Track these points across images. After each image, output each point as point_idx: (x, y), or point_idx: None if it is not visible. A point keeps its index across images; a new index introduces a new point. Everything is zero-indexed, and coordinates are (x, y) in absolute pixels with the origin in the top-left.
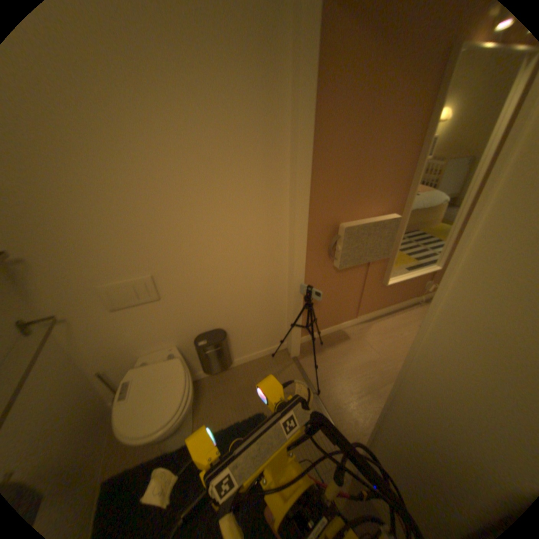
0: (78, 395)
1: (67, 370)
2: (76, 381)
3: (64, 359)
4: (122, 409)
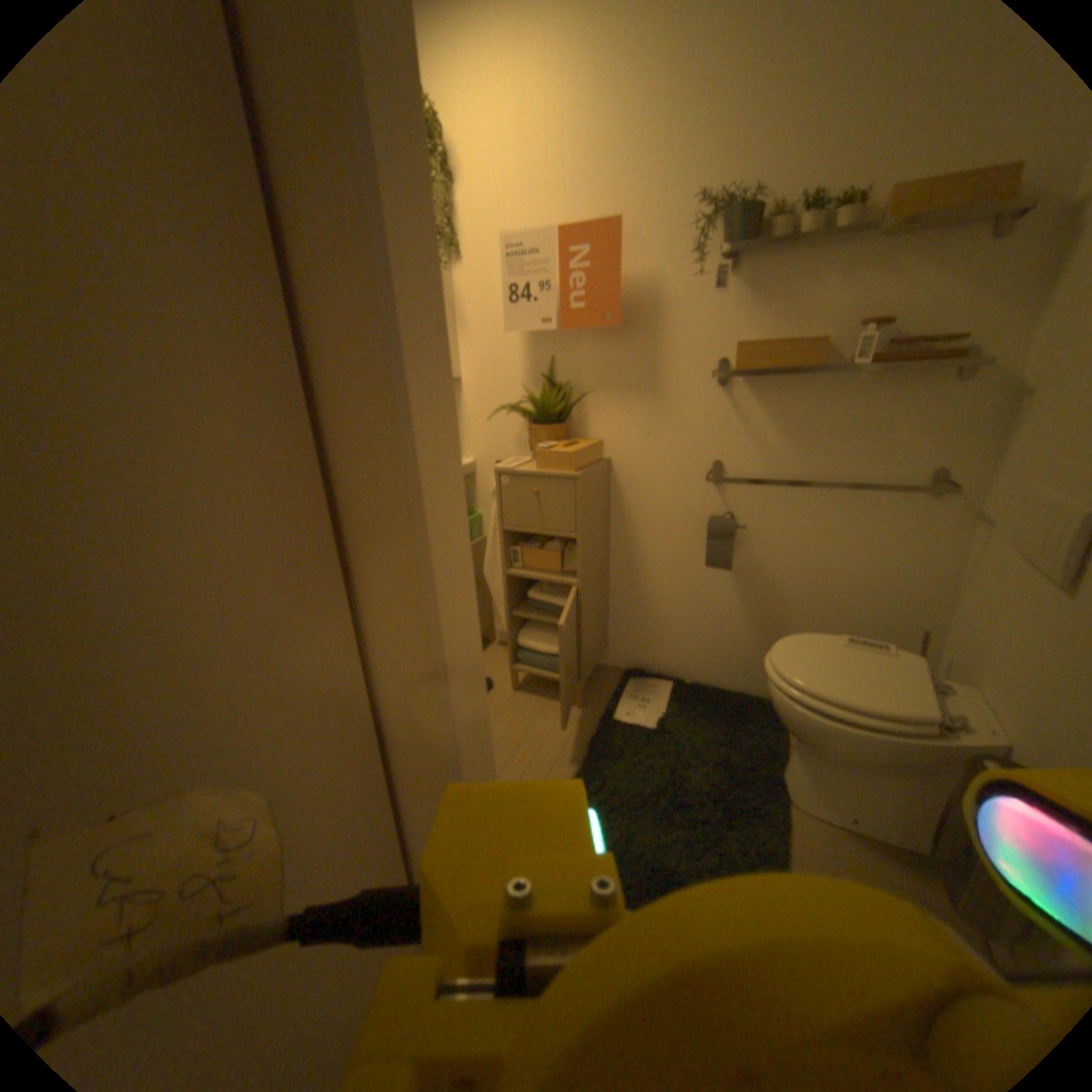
0: (899, 631)
1: (930, 593)
2: (922, 621)
3: (948, 580)
4: (833, 643)
